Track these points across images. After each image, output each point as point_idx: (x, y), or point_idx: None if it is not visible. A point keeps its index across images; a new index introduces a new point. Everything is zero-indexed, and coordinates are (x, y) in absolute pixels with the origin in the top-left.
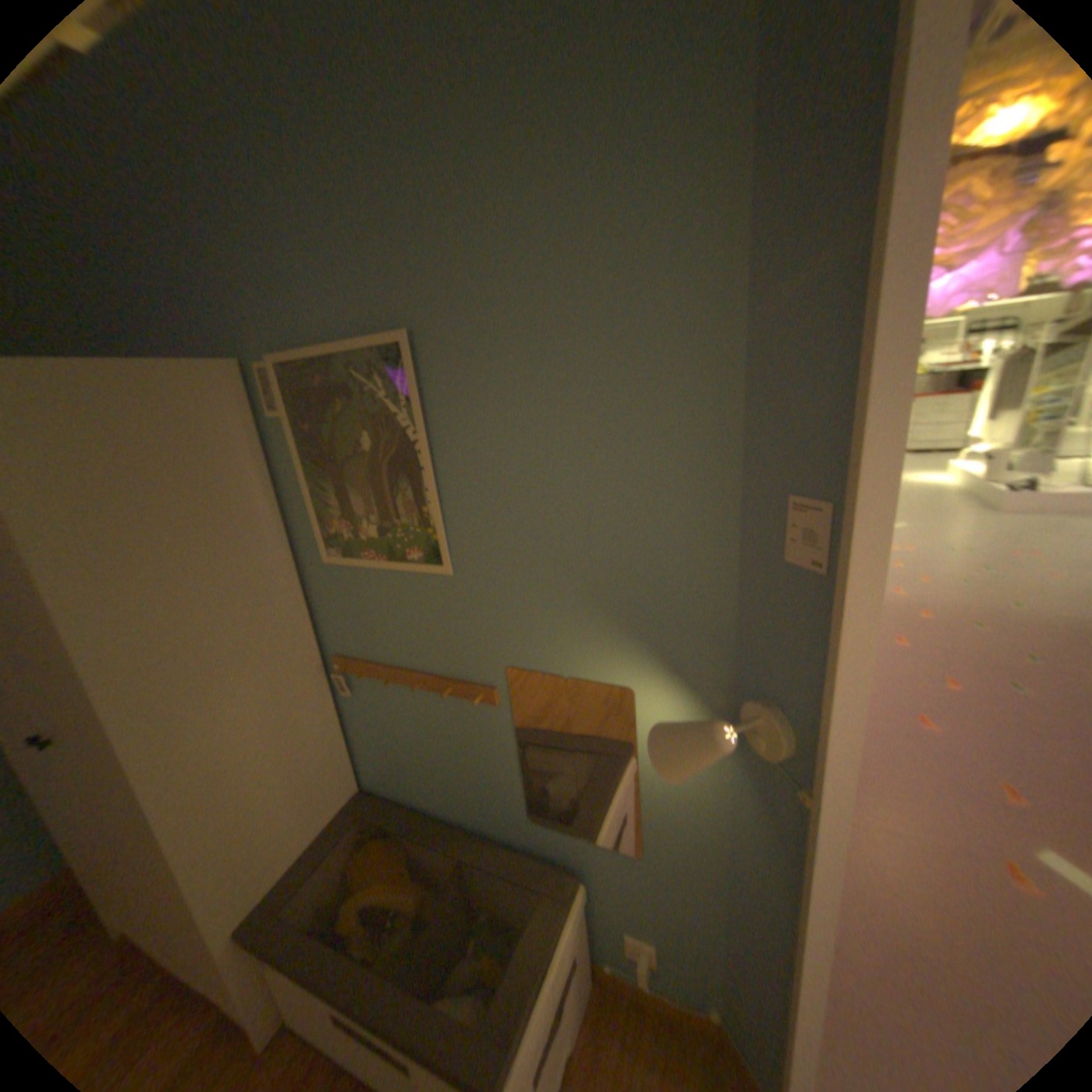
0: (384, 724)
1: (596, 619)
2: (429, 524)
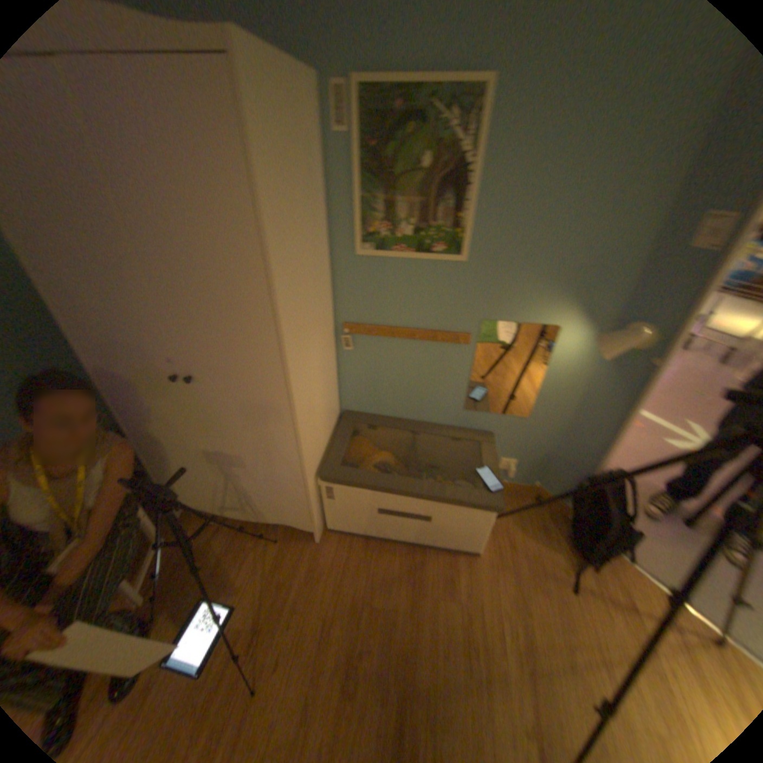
0: (372, 367)
1: (553, 288)
2: (458, 227)
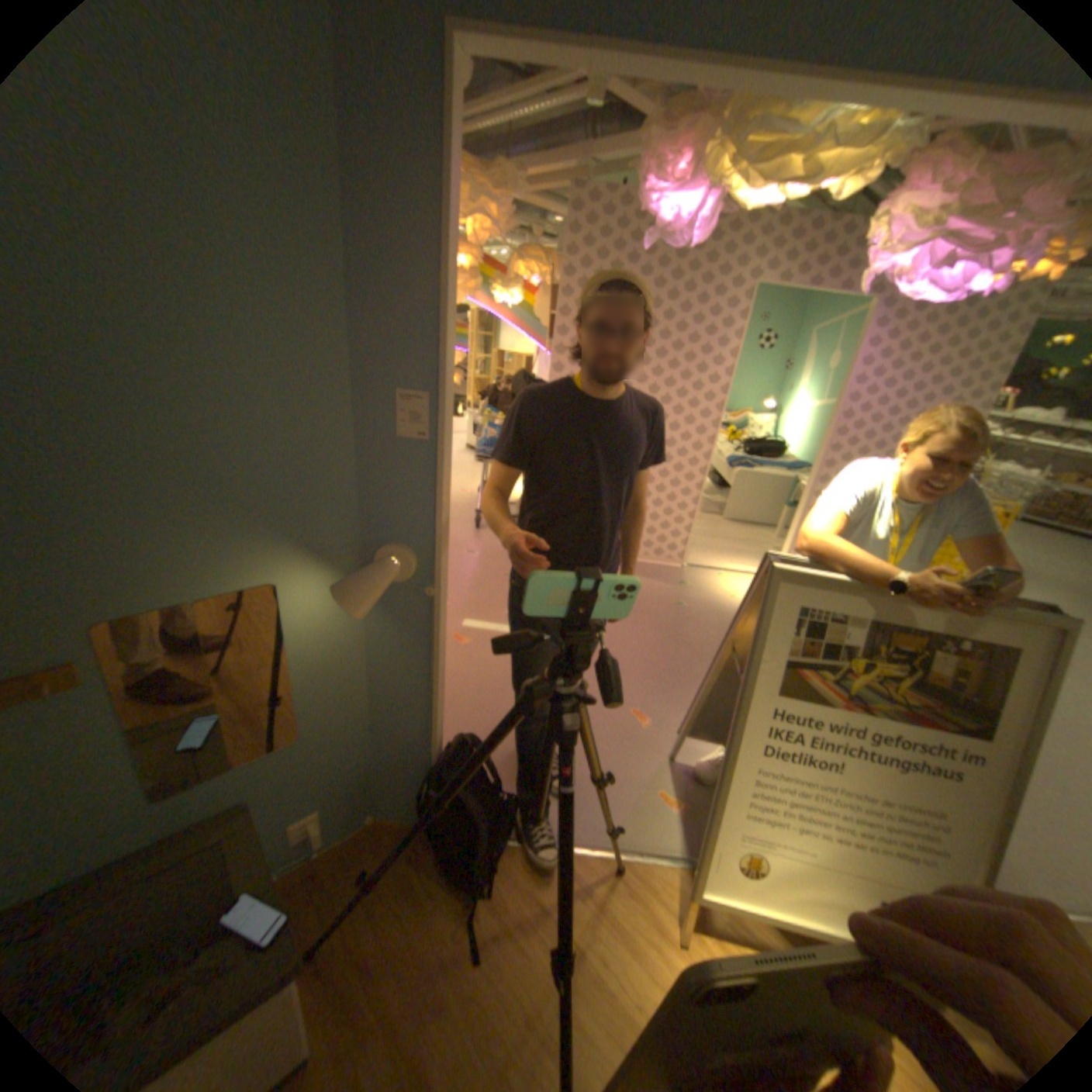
0: None
1: (228, 528)
2: None
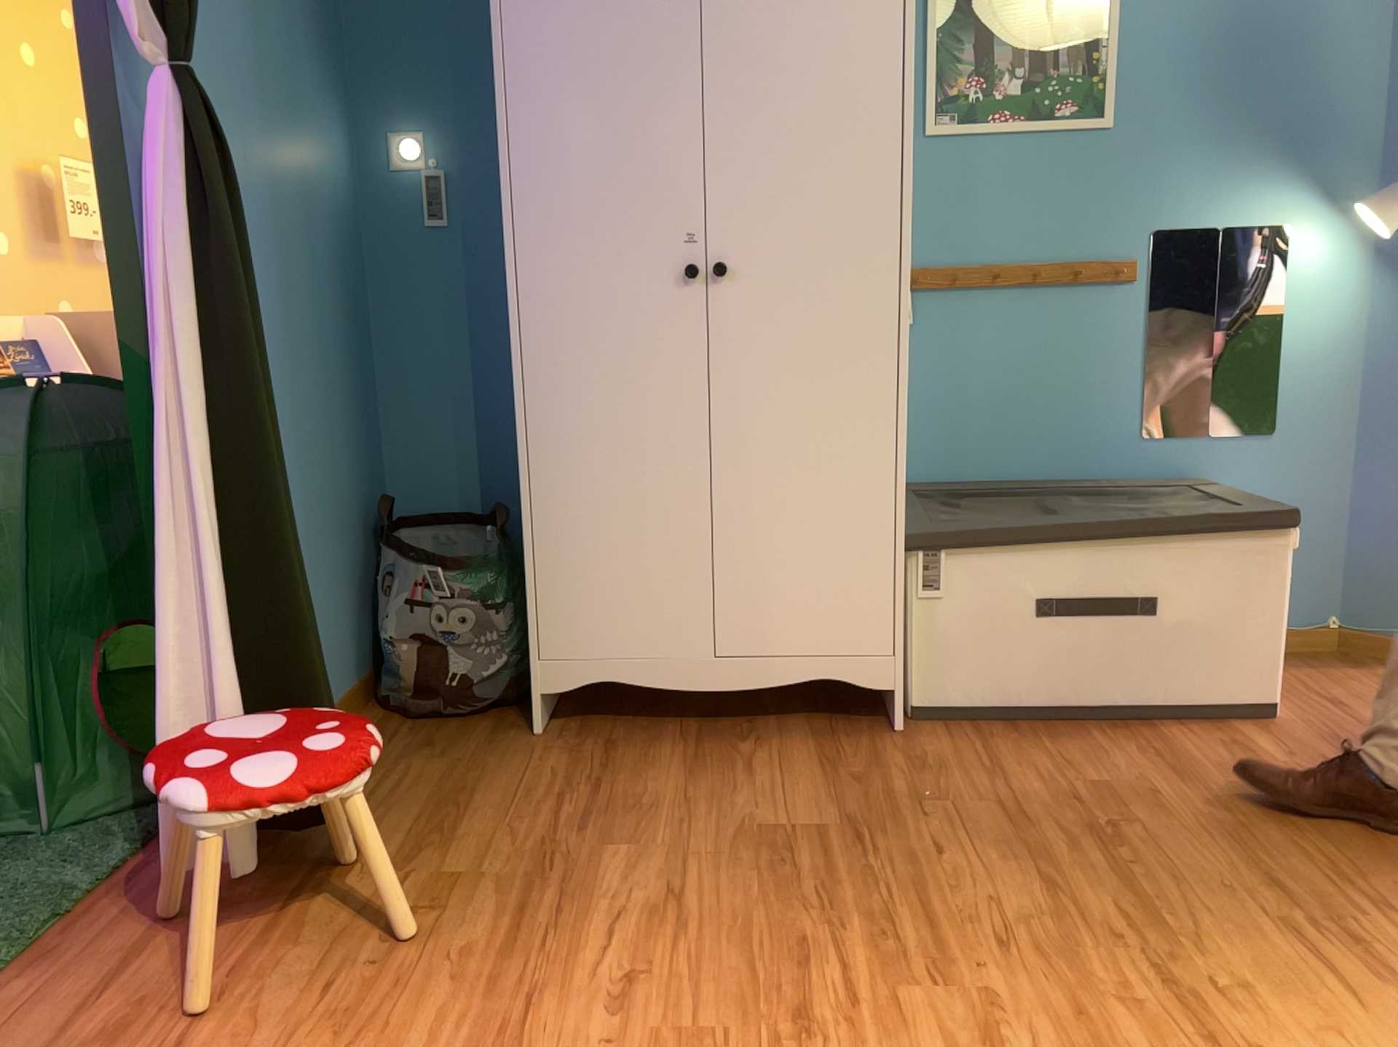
0: (952, 359)
1: (1261, 158)
2: (1096, 73)
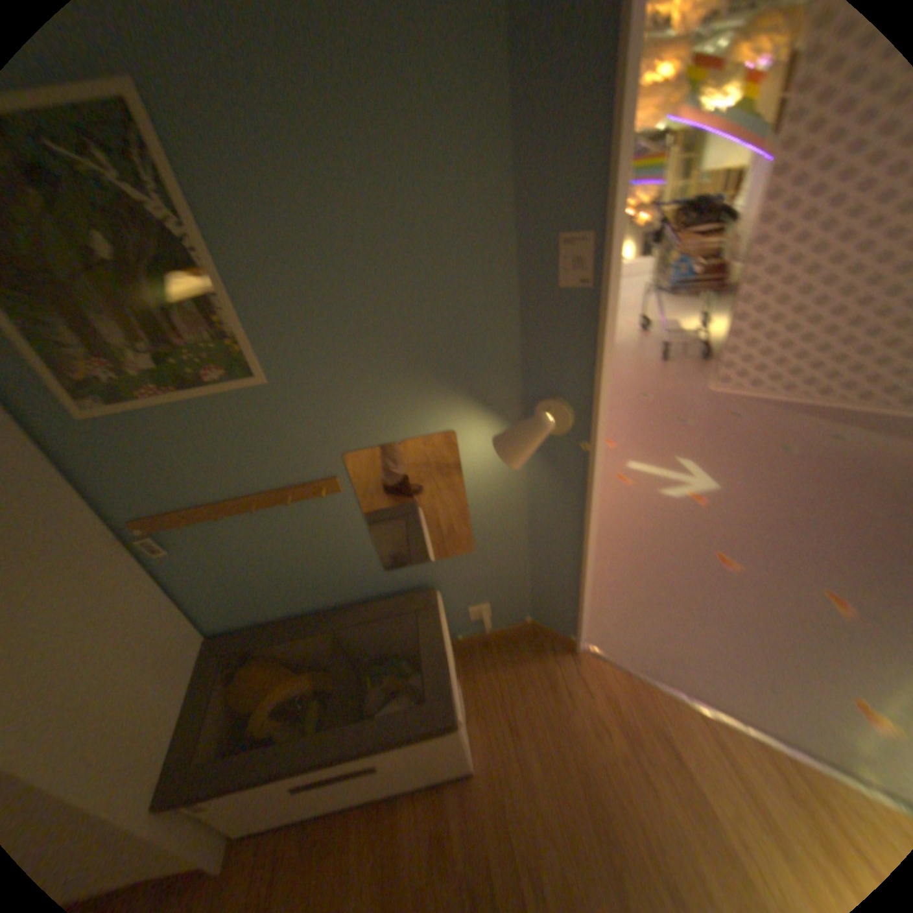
0: (216, 562)
1: (416, 381)
2: (223, 333)
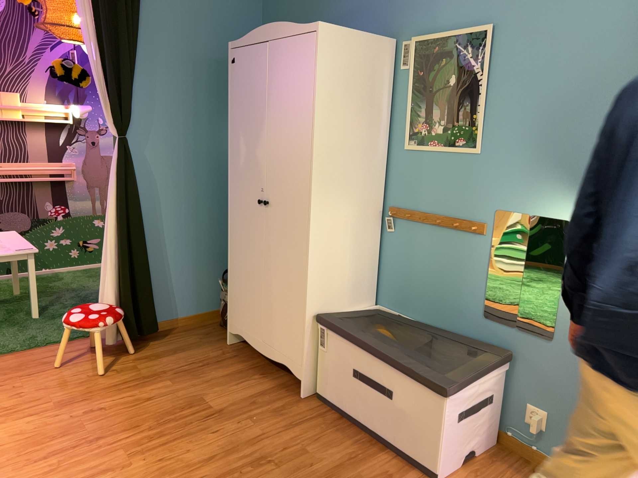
0: (408, 252)
1: (557, 179)
2: (474, 125)
